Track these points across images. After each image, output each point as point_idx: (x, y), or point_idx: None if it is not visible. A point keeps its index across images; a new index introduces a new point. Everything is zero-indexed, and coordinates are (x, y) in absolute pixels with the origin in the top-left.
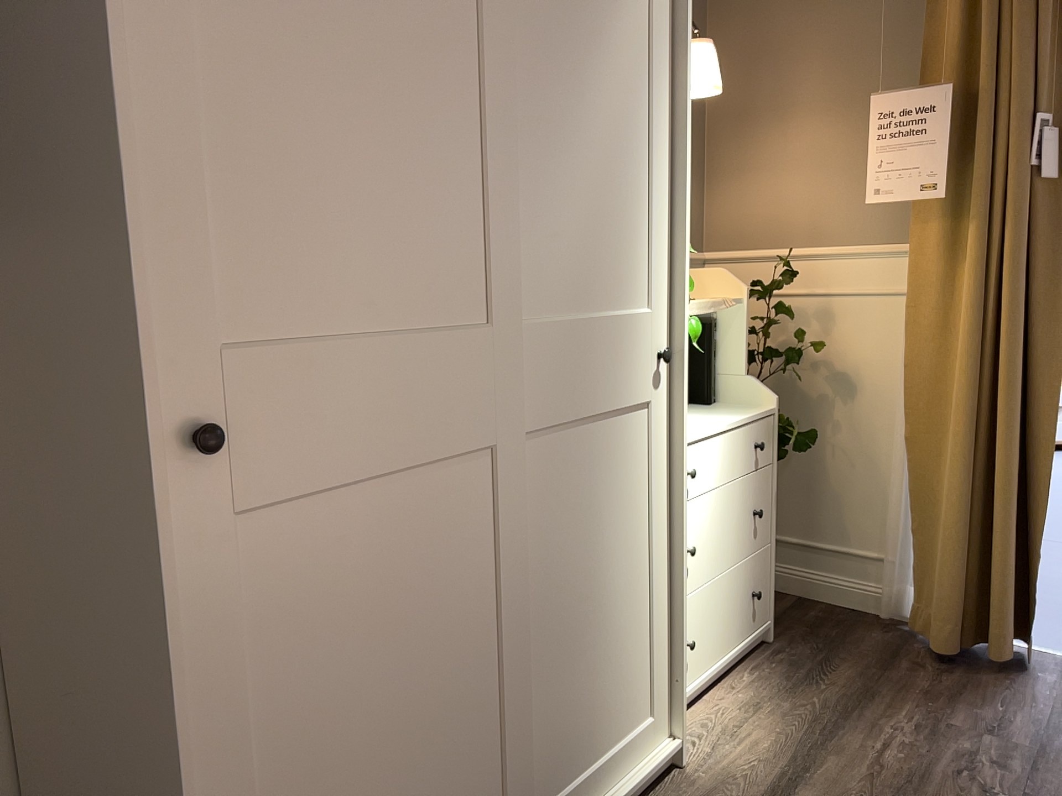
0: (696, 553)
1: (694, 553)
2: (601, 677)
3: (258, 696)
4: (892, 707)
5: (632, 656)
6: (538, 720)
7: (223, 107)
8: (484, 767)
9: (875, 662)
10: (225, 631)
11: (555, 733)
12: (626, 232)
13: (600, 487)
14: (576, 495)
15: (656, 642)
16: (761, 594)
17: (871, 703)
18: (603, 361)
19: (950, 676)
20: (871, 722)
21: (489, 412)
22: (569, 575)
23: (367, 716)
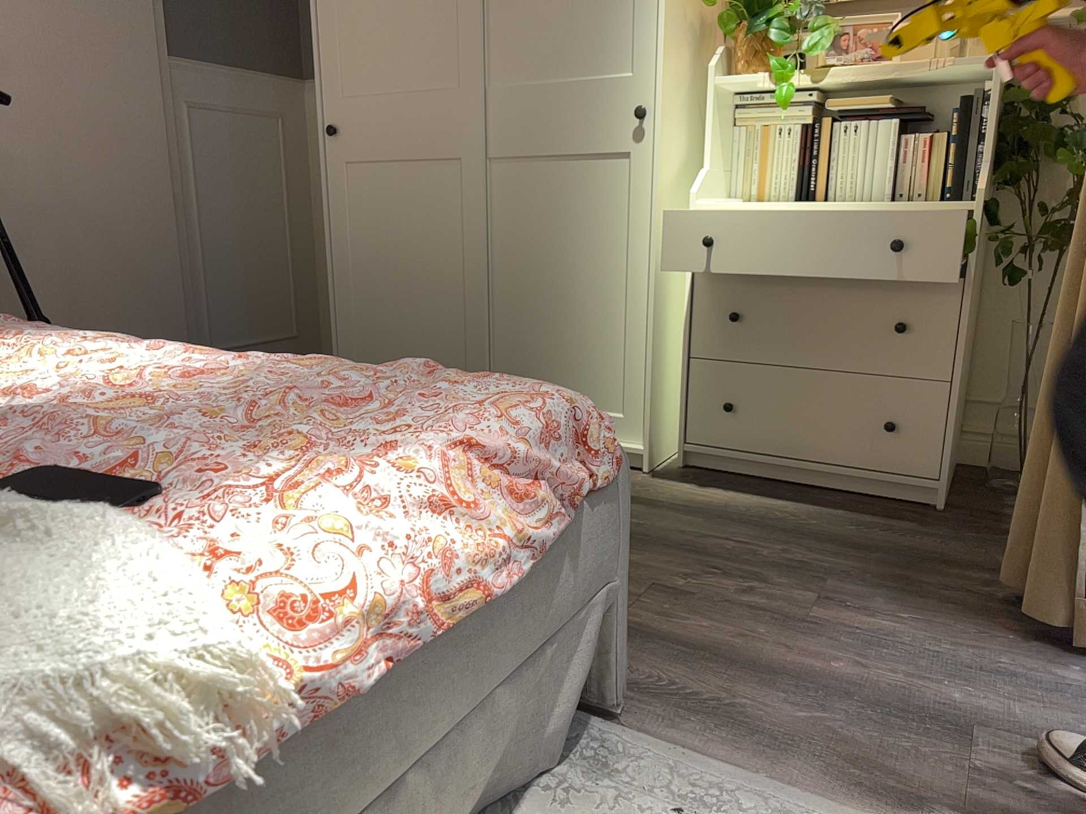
0: (735, 319)
1: (732, 318)
2: (566, 349)
3: (355, 239)
4: (841, 559)
5: (602, 353)
6: (506, 343)
7: (344, 8)
8: (455, 338)
9: (962, 562)
10: (343, 208)
11: (521, 361)
12: (601, 14)
13: (567, 210)
14: (542, 210)
15: (630, 356)
16: (888, 426)
17: (839, 550)
18: (567, 116)
19: (985, 606)
20: (792, 545)
21: (457, 139)
22: (534, 262)
23: (395, 272)
